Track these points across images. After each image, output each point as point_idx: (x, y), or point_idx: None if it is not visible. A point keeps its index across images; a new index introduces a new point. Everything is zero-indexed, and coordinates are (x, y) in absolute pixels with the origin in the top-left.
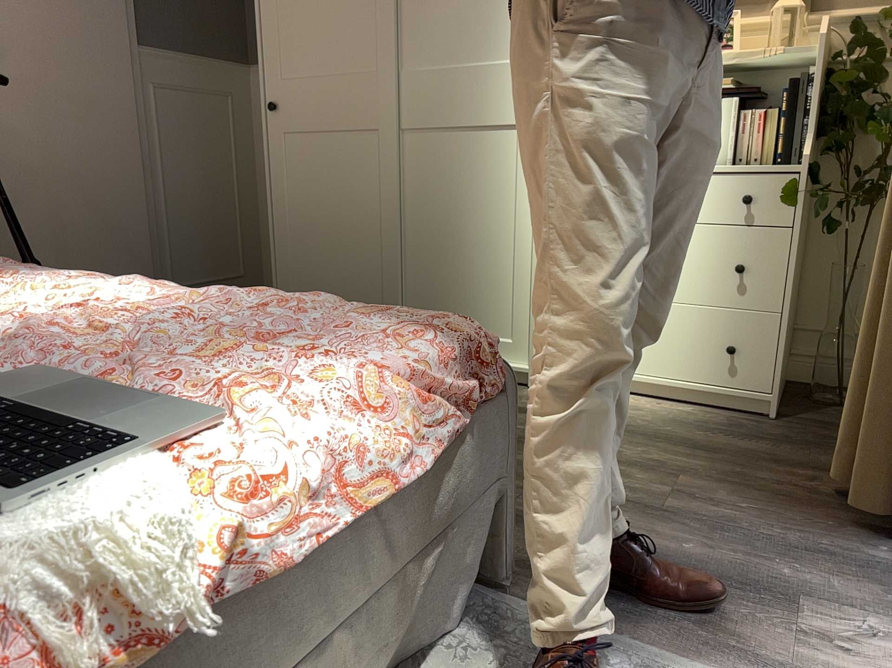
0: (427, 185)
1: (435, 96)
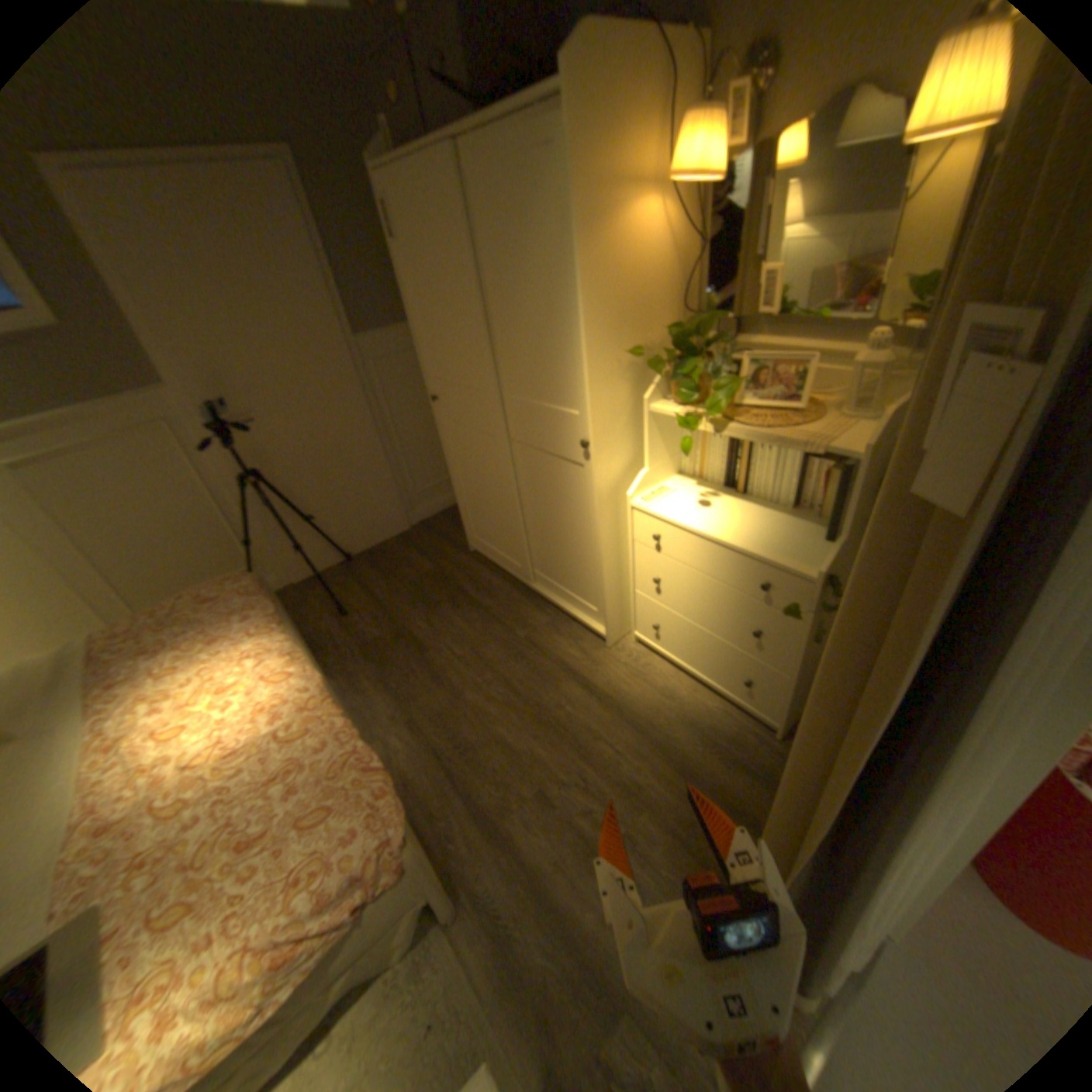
0: (535, 486)
1: (529, 423)
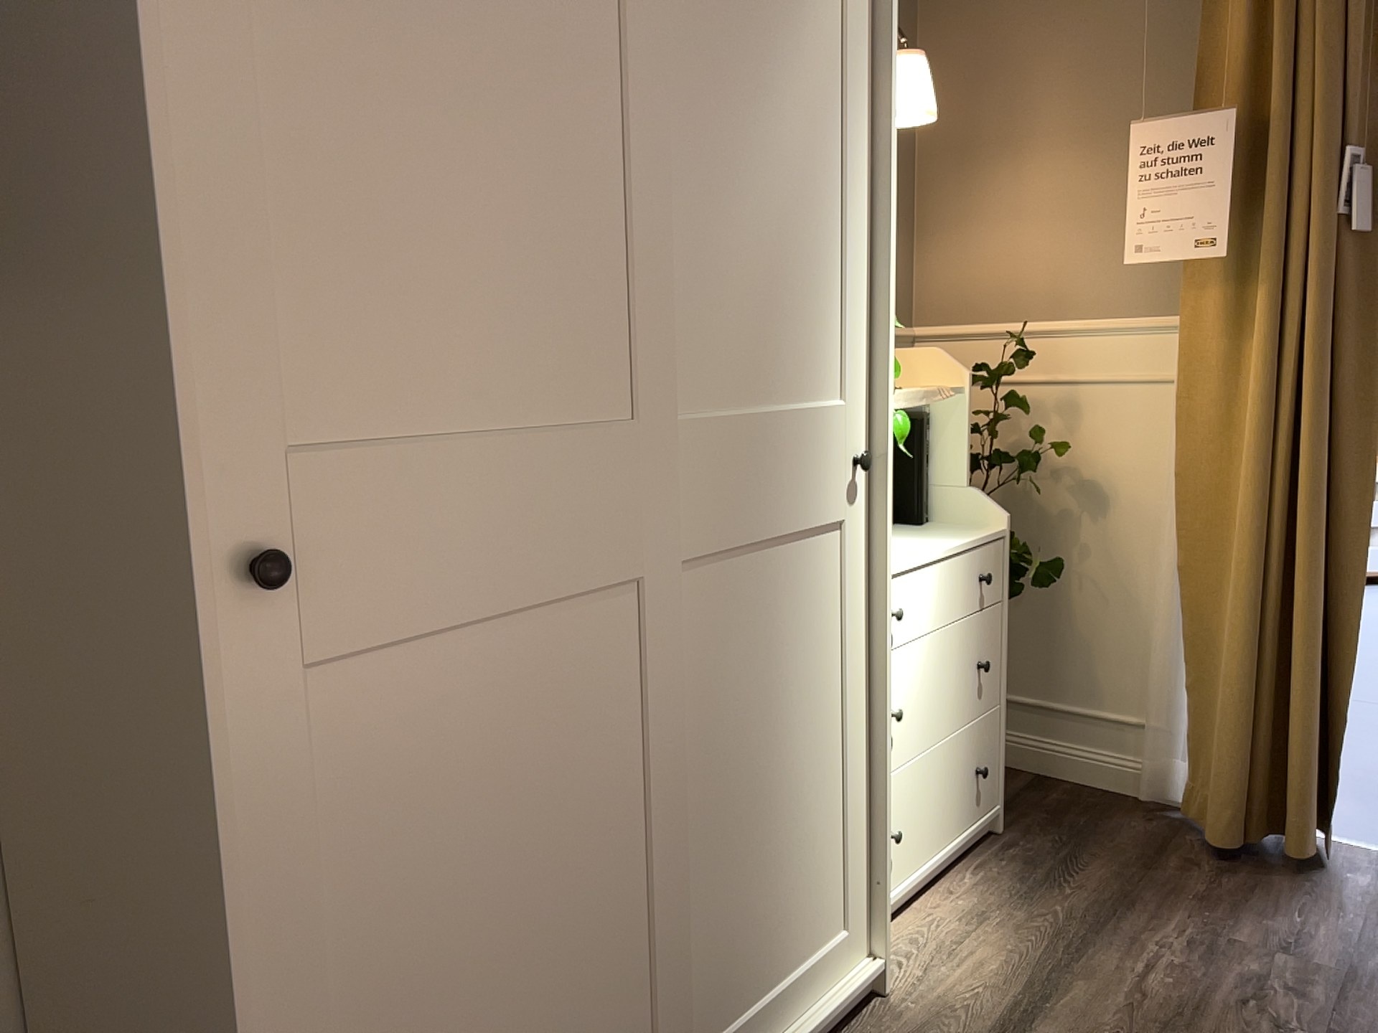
0: (720, 673)
1: (736, 479)
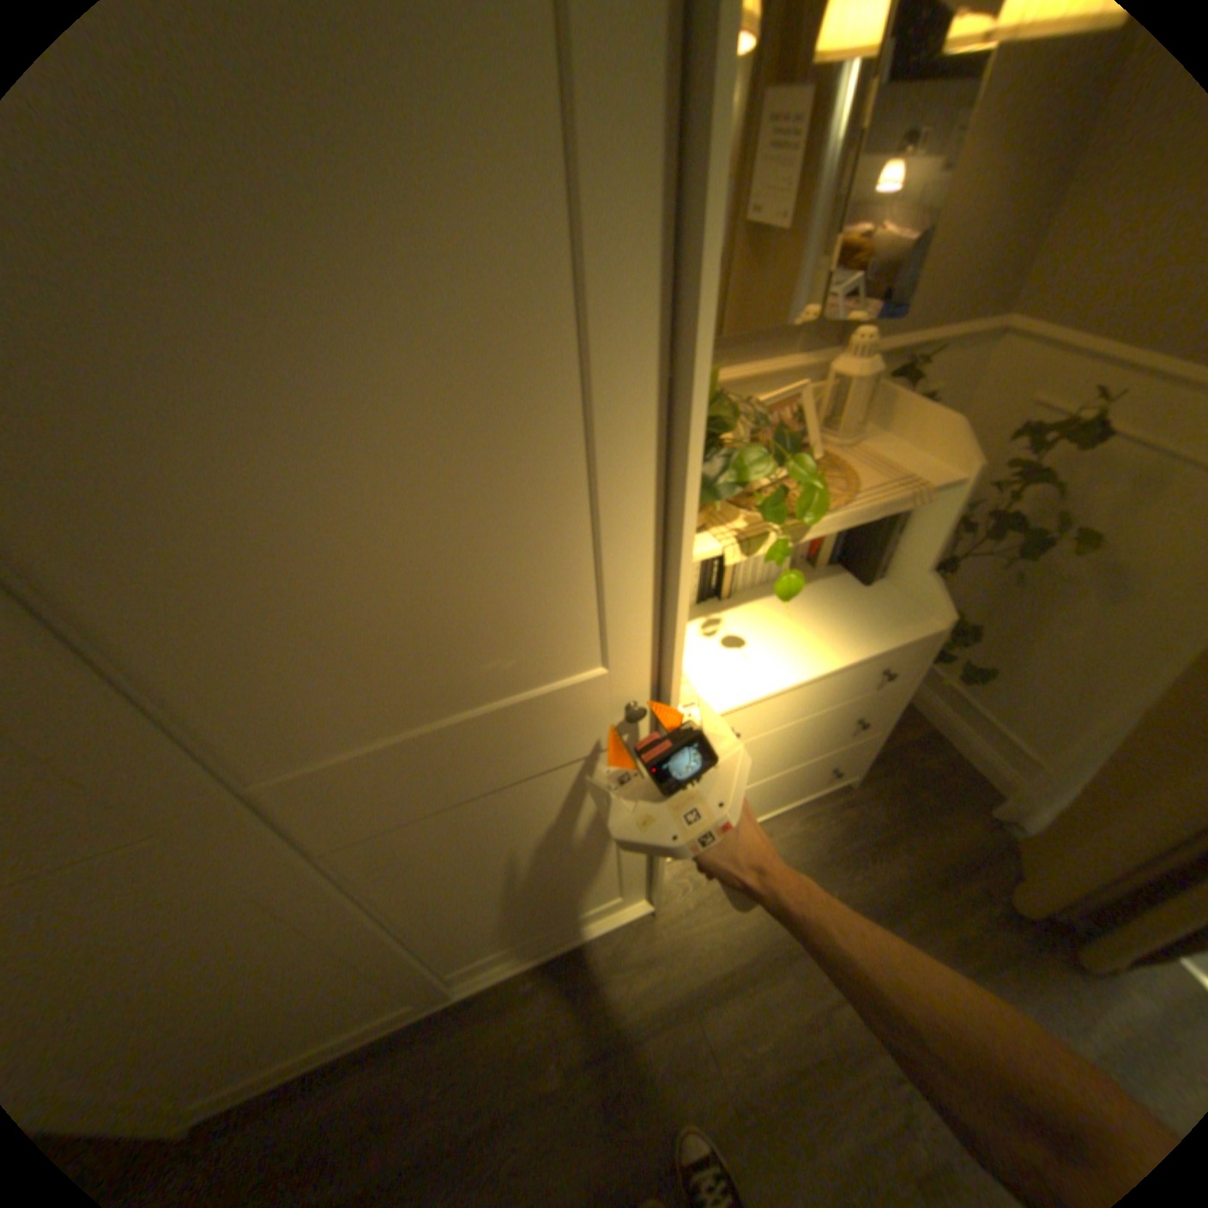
0: (429, 877)
1: (399, 787)
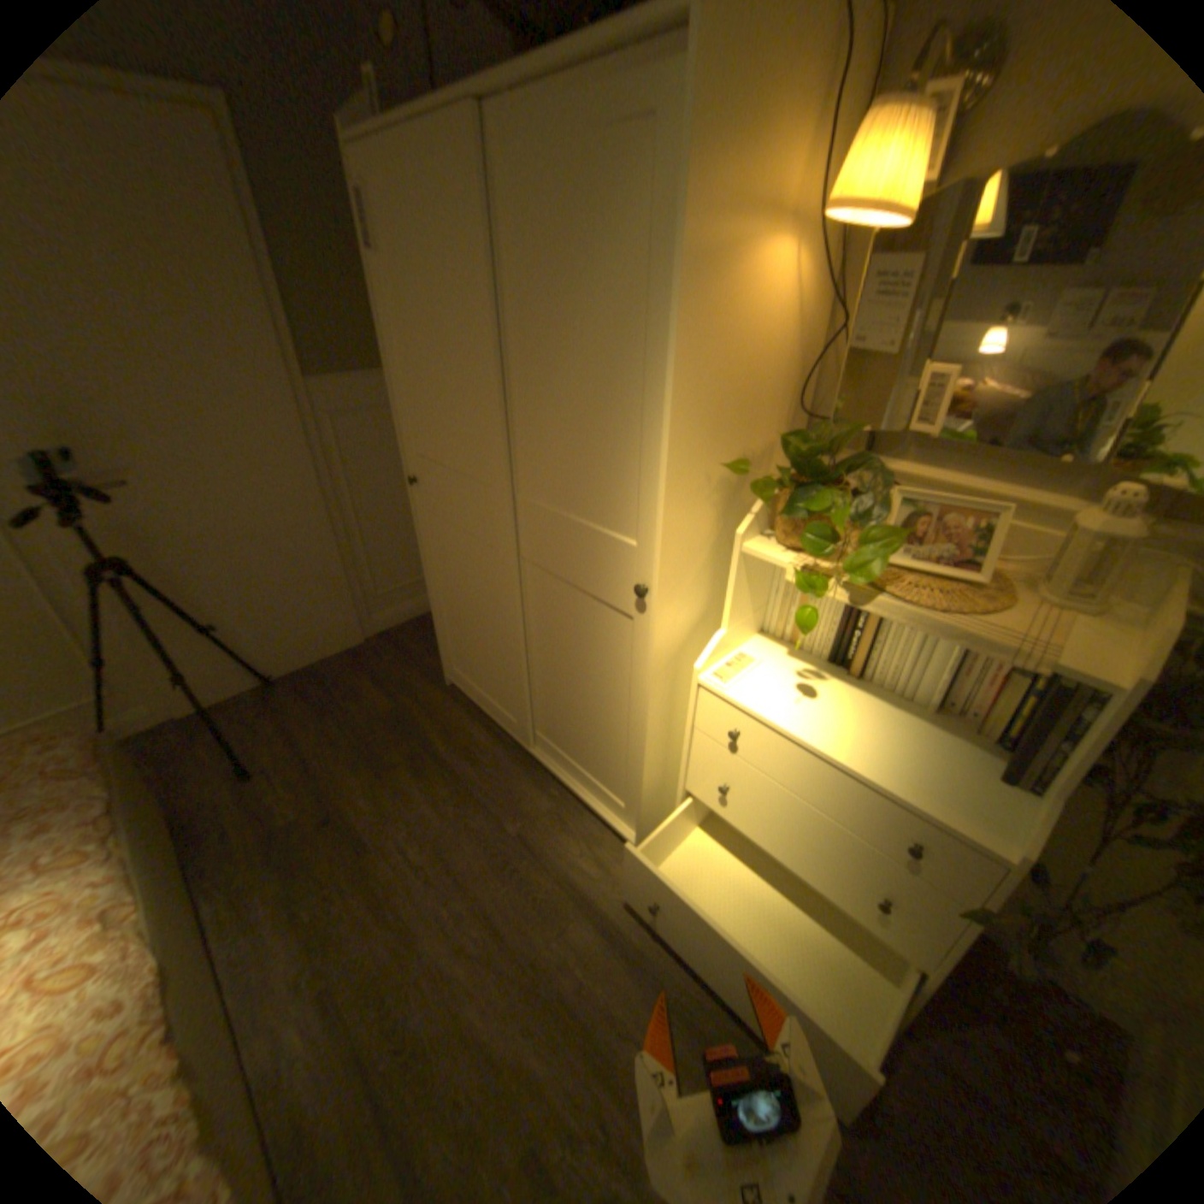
0: (548, 625)
1: (550, 541)
